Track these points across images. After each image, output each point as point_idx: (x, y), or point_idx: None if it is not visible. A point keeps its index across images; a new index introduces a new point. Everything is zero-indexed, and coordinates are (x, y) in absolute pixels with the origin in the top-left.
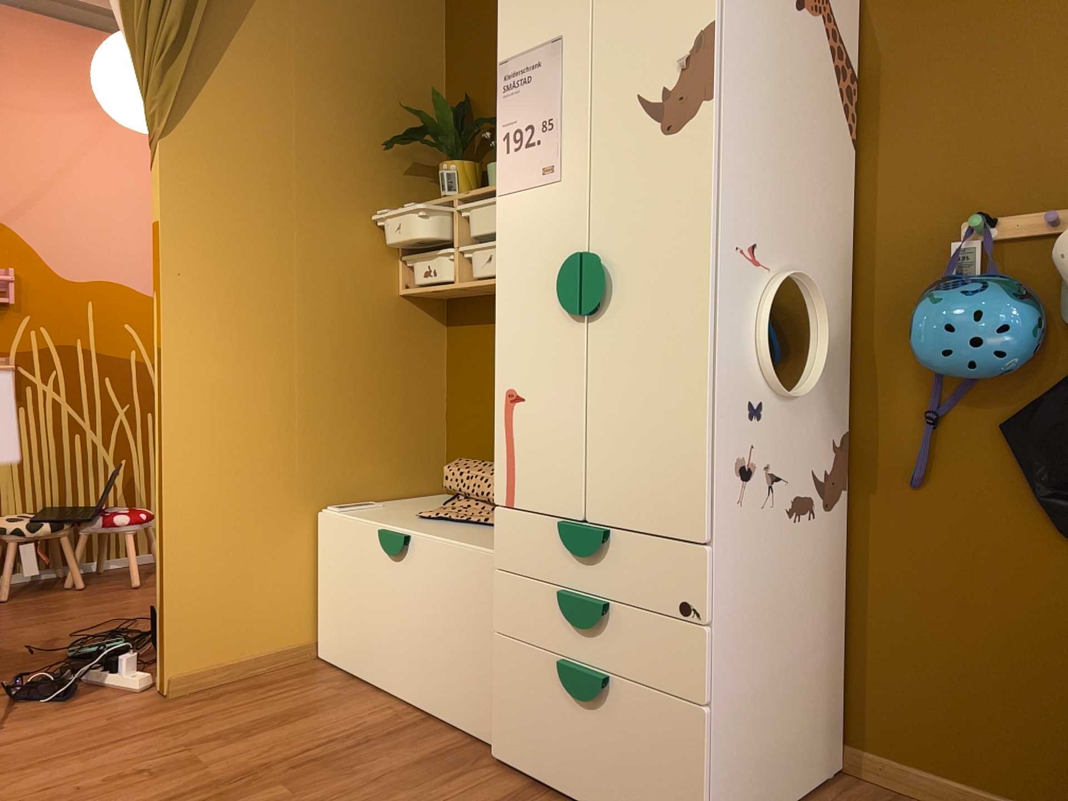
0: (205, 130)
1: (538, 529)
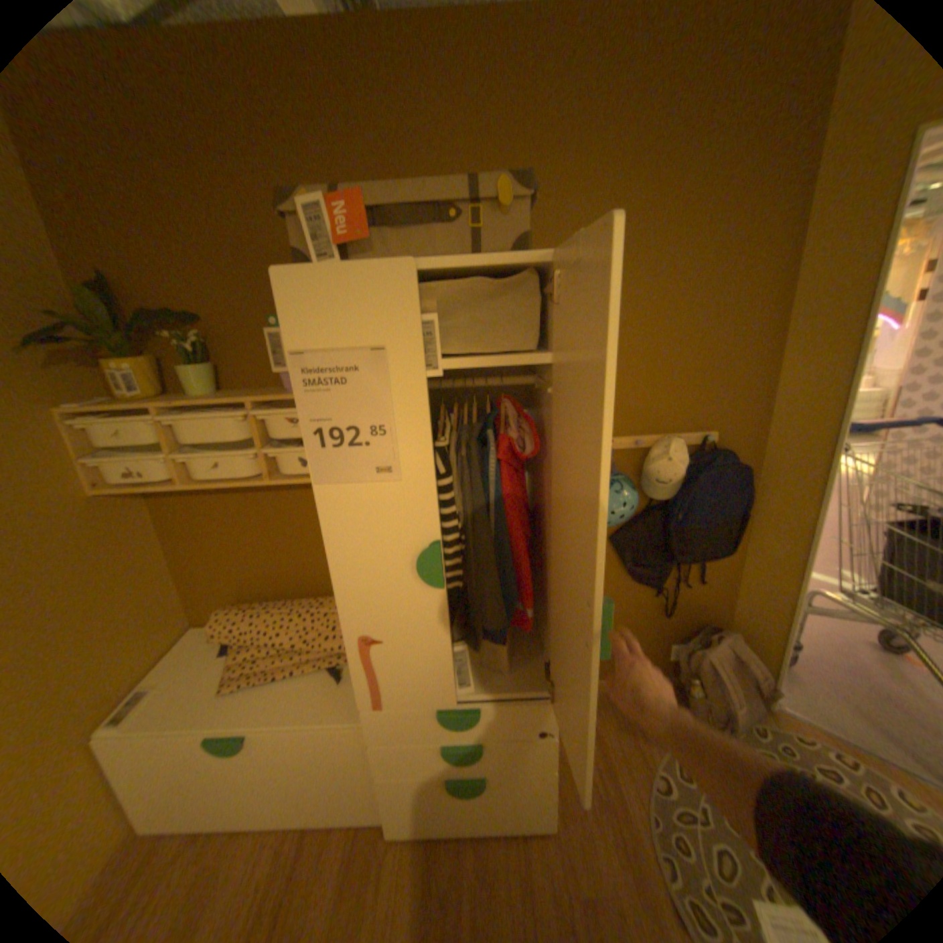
0: None
1: (410, 718)
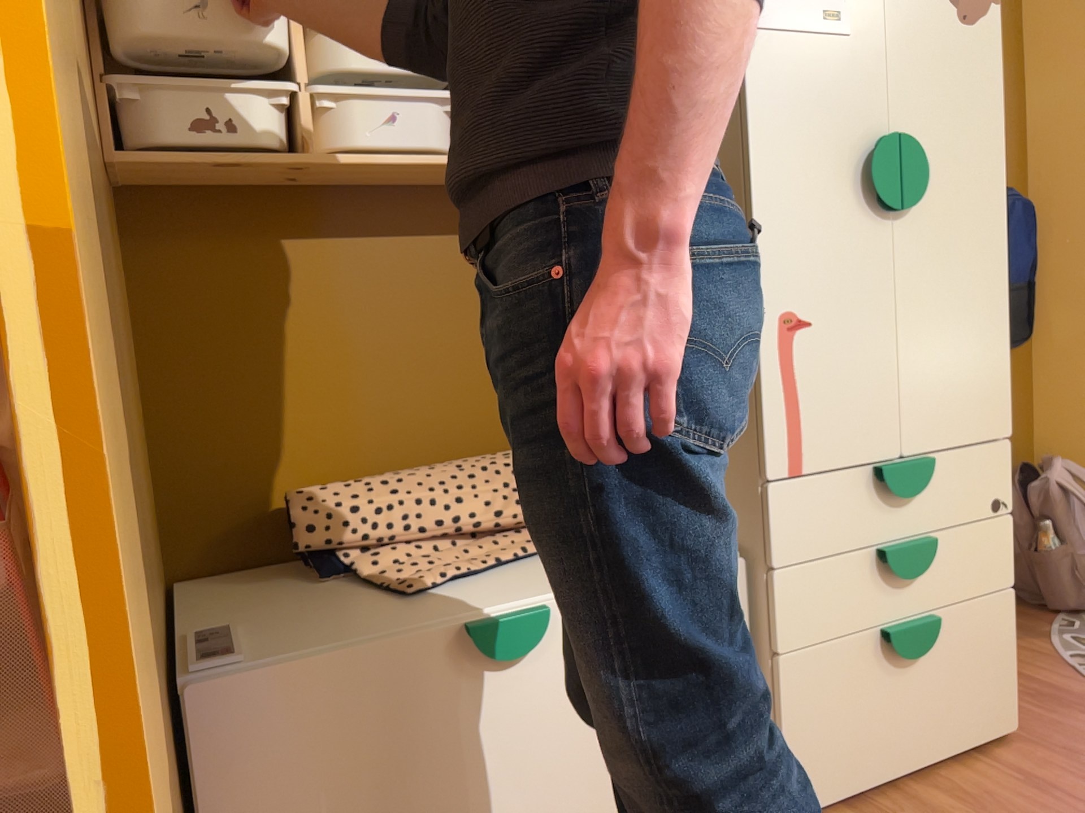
0: None
1: (841, 488)
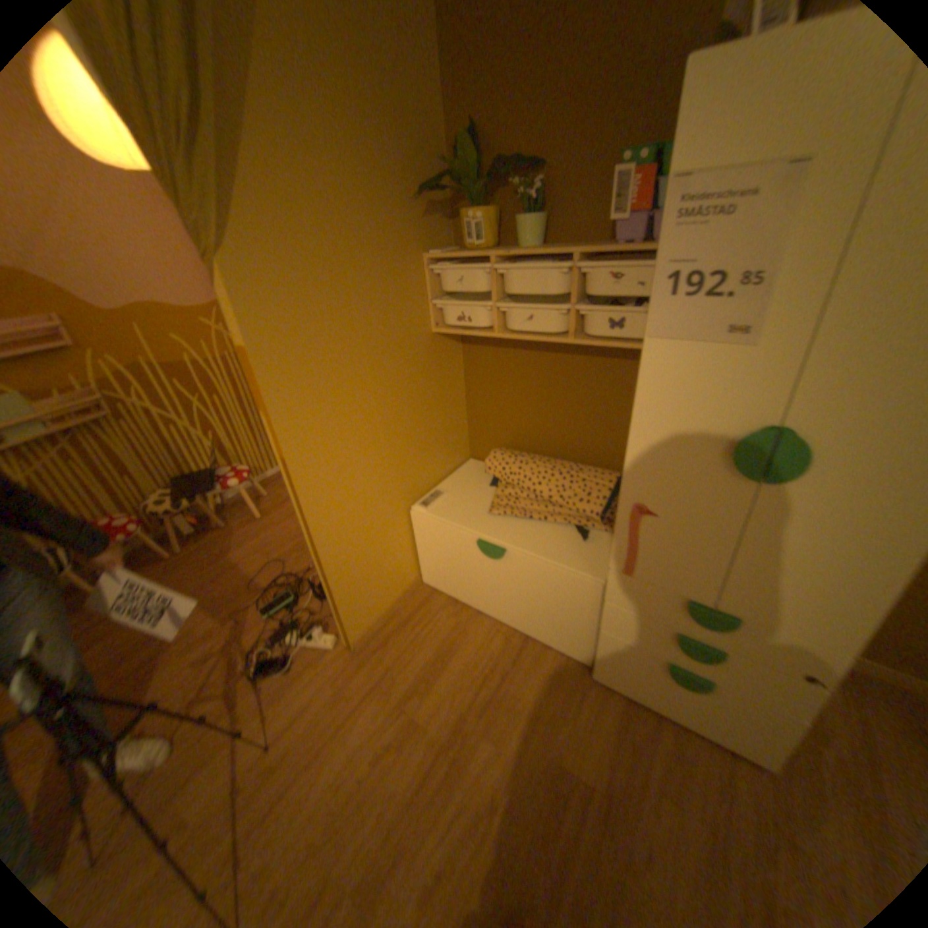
0: (252, 227)
1: (657, 594)
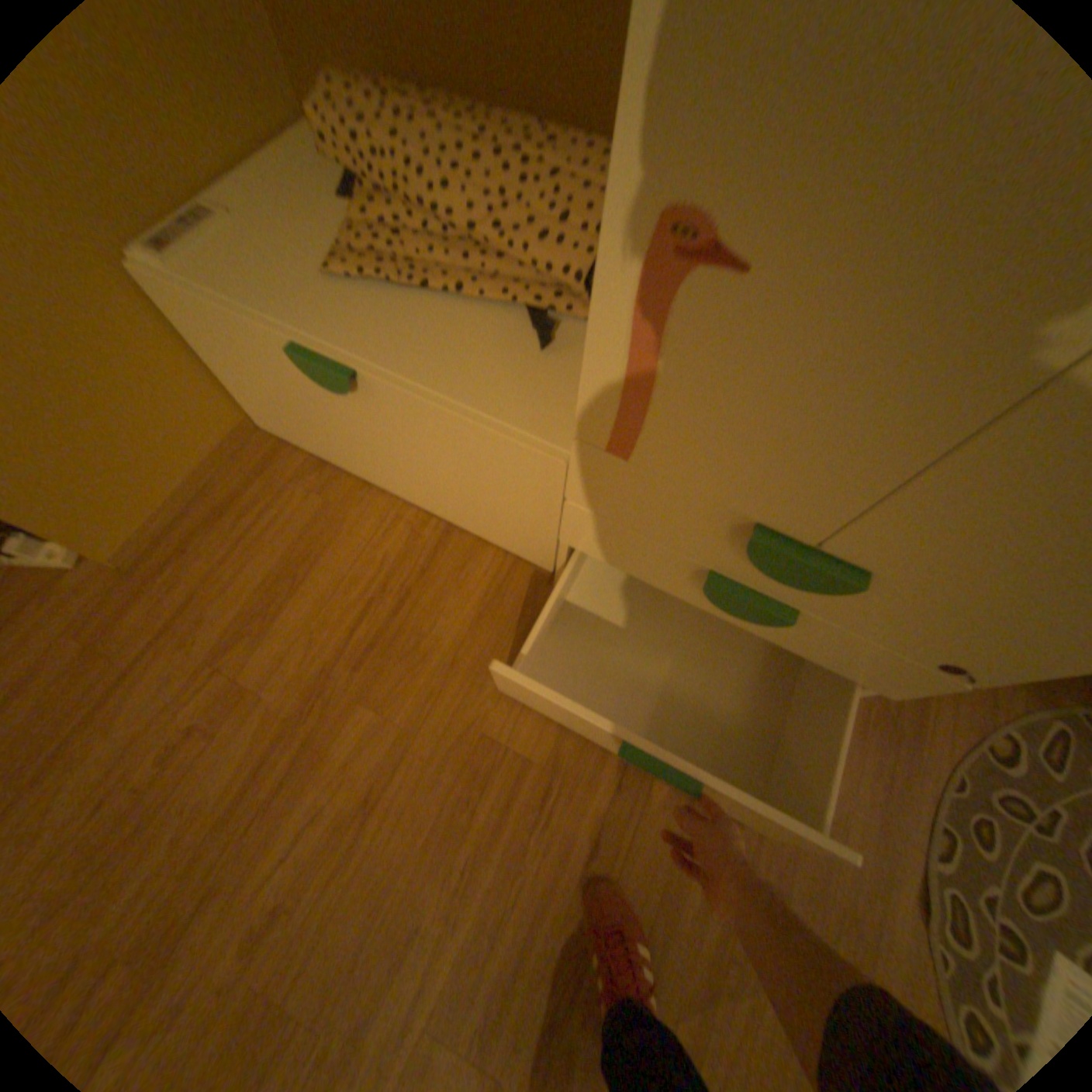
0: None
1: (684, 502)
